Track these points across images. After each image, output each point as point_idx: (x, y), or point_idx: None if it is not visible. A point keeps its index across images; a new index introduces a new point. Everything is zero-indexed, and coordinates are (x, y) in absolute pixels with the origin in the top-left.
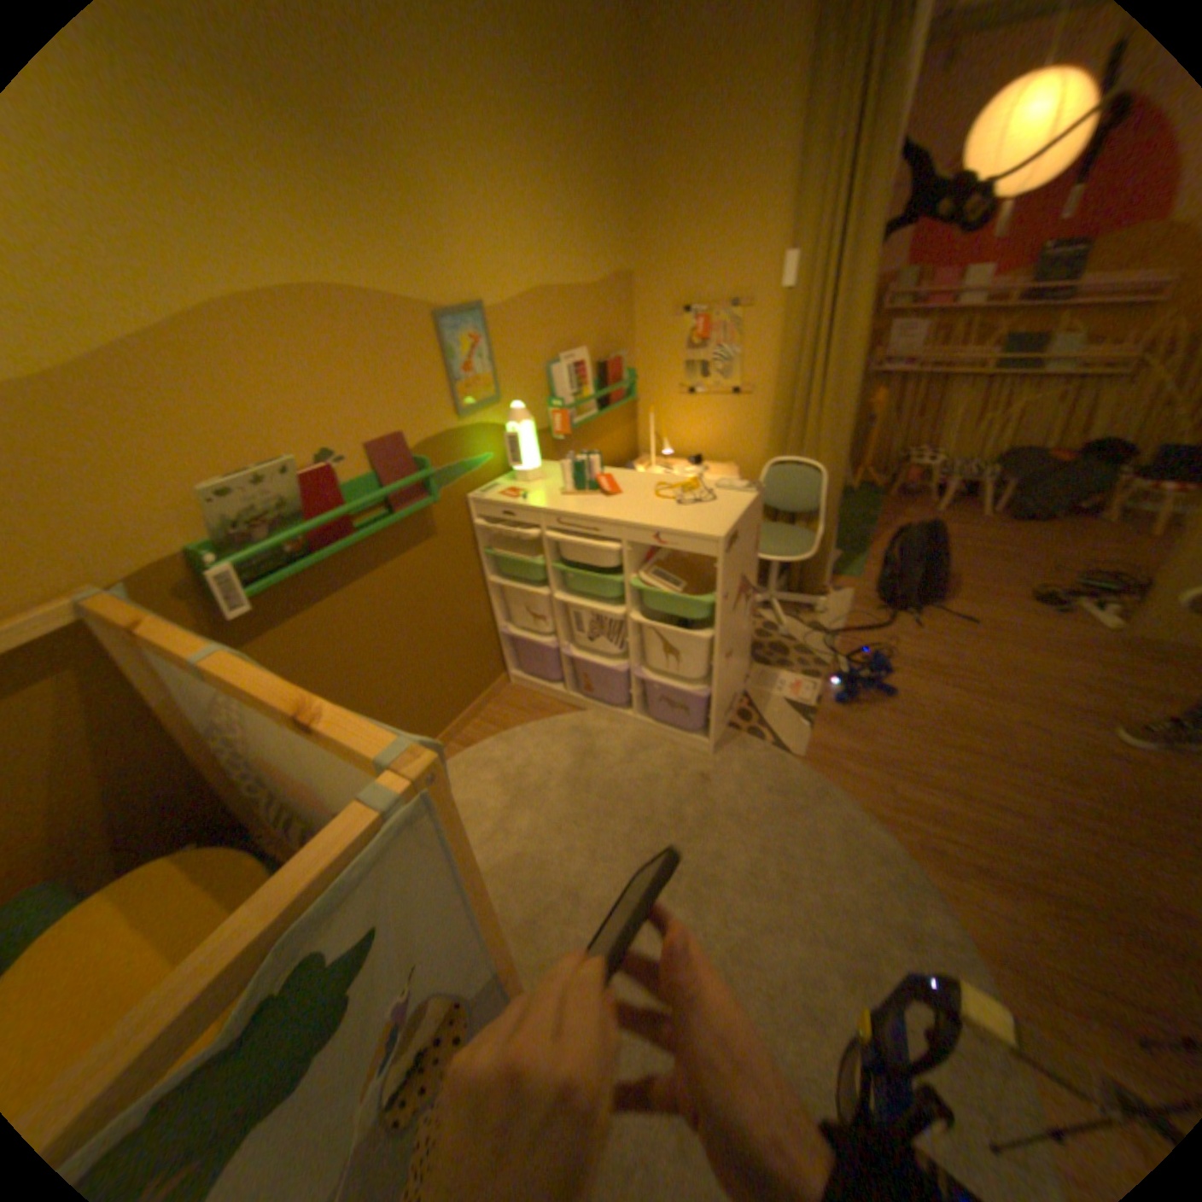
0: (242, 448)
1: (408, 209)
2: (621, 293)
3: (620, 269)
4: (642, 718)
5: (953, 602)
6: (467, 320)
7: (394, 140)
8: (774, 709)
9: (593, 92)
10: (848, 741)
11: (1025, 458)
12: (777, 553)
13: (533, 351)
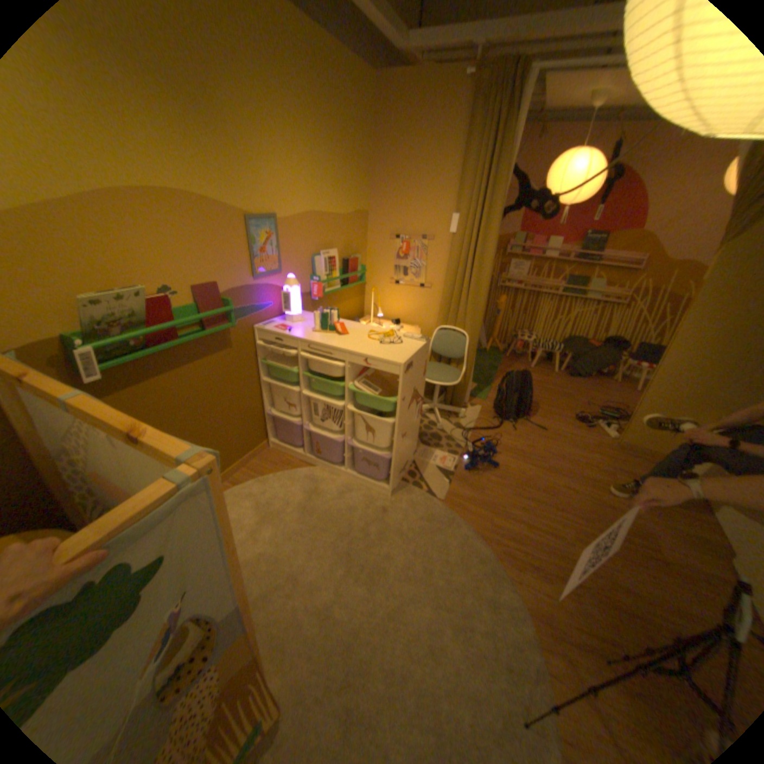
0: (109, 277)
1: (236, 156)
2: (360, 221)
3: (360, 208)
4: (349, 472)
5: (534, 417)
6: (265, 223)
7: (232, 118)
8: (429, 471)
9: (353, 112)
10: (469, 492)
11: (576, 342)
12: (438, 380)
13: (304, 247)
